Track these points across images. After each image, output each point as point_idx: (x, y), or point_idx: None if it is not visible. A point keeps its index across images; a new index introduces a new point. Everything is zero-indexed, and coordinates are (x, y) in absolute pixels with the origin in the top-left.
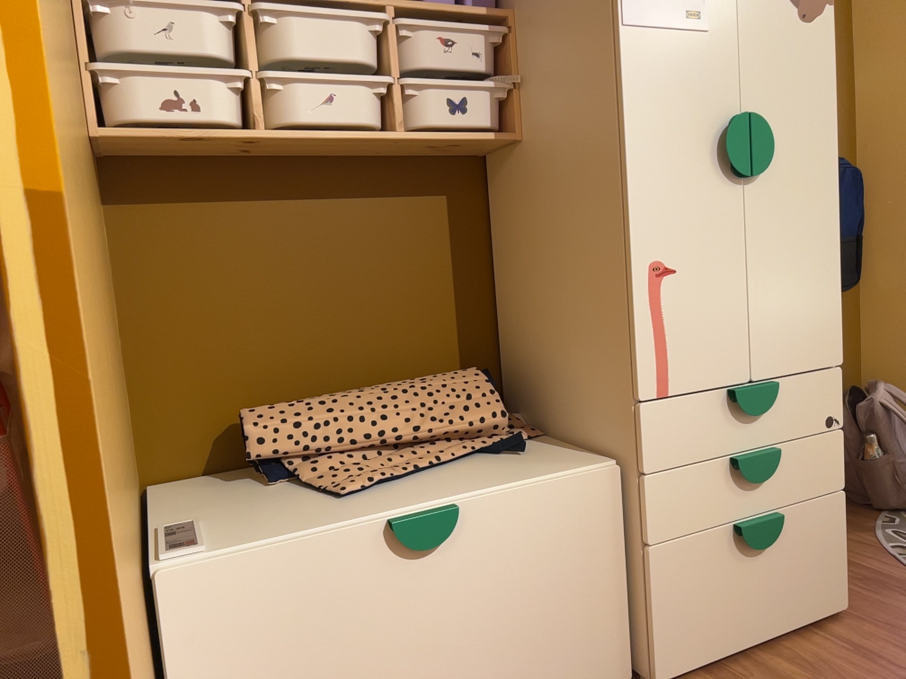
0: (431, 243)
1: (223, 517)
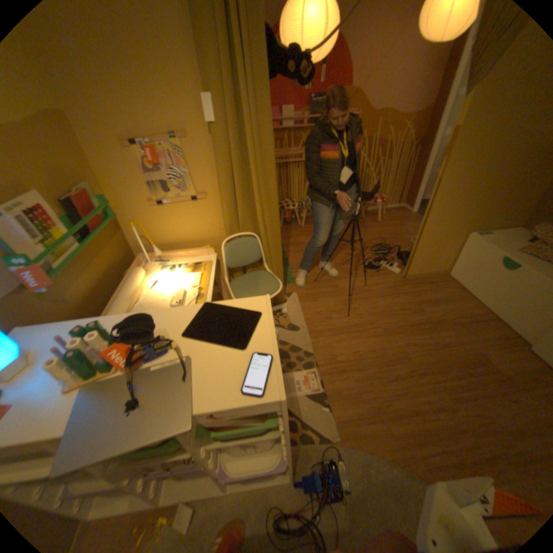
0: None
1: (501, 237)
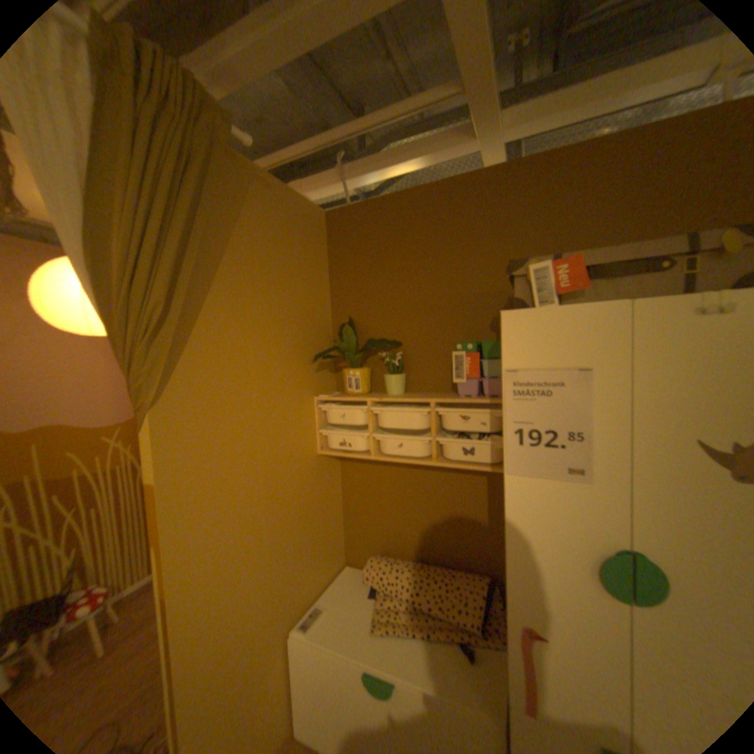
0: (475, 501)
1: (335, 613)
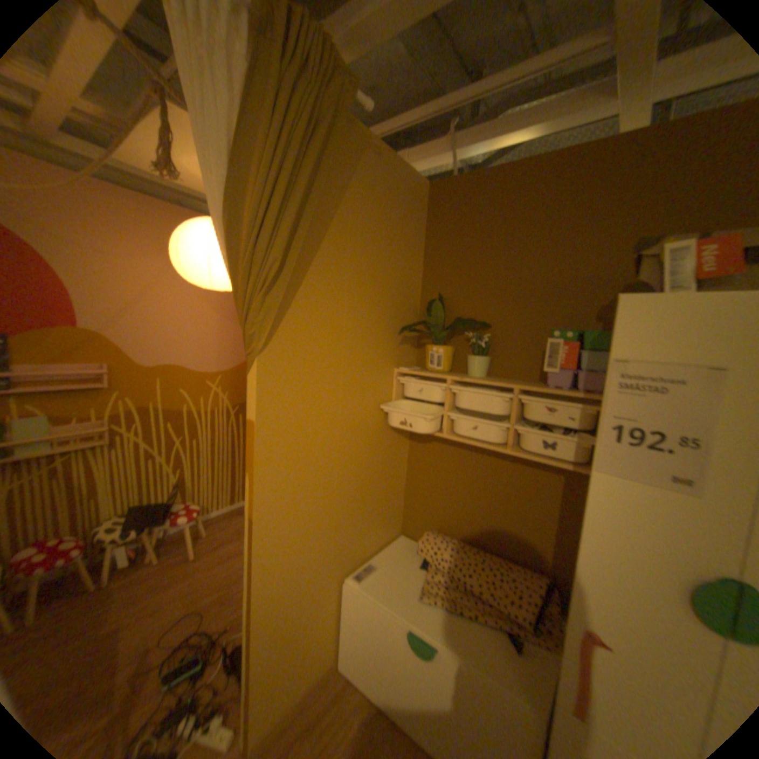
0: (546, 499)
1: (387, 573)
